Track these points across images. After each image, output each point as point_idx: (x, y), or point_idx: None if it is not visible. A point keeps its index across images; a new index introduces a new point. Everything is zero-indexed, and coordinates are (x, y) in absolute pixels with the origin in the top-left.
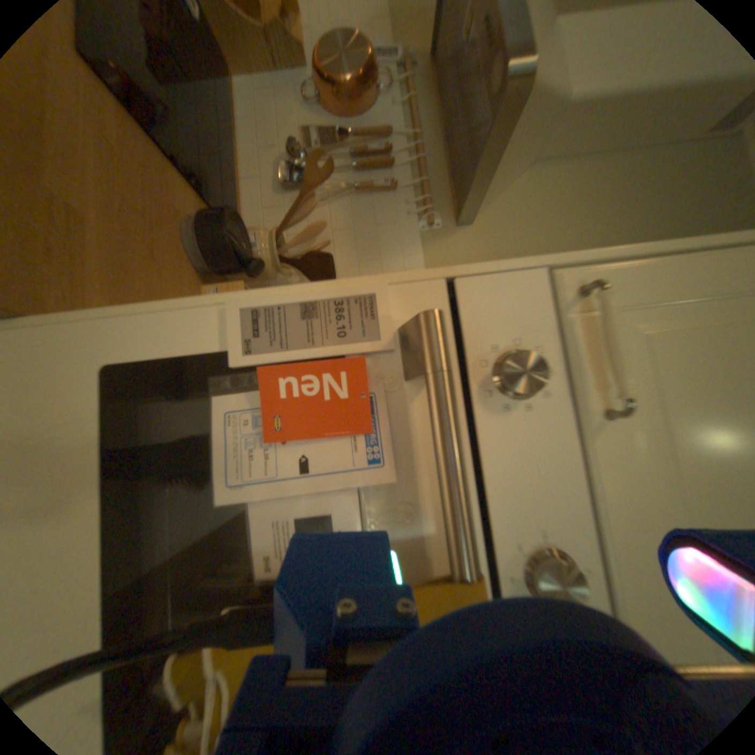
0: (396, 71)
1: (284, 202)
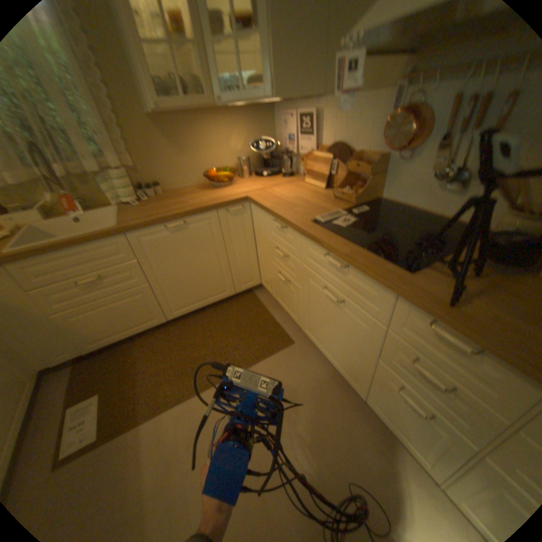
0: (412, 85)
1: (475, 191)
